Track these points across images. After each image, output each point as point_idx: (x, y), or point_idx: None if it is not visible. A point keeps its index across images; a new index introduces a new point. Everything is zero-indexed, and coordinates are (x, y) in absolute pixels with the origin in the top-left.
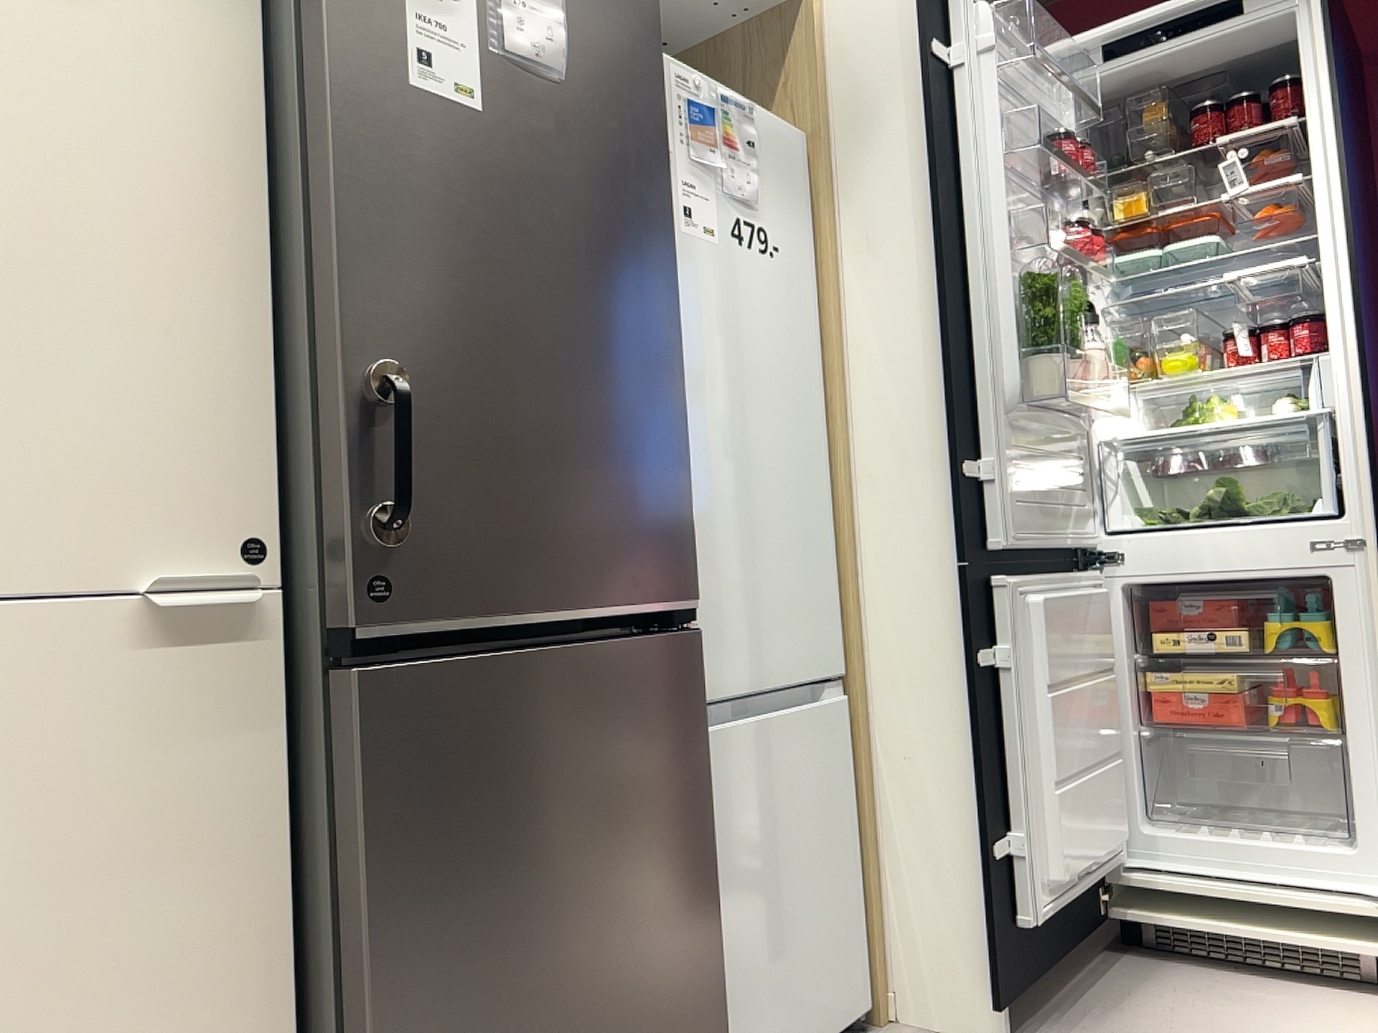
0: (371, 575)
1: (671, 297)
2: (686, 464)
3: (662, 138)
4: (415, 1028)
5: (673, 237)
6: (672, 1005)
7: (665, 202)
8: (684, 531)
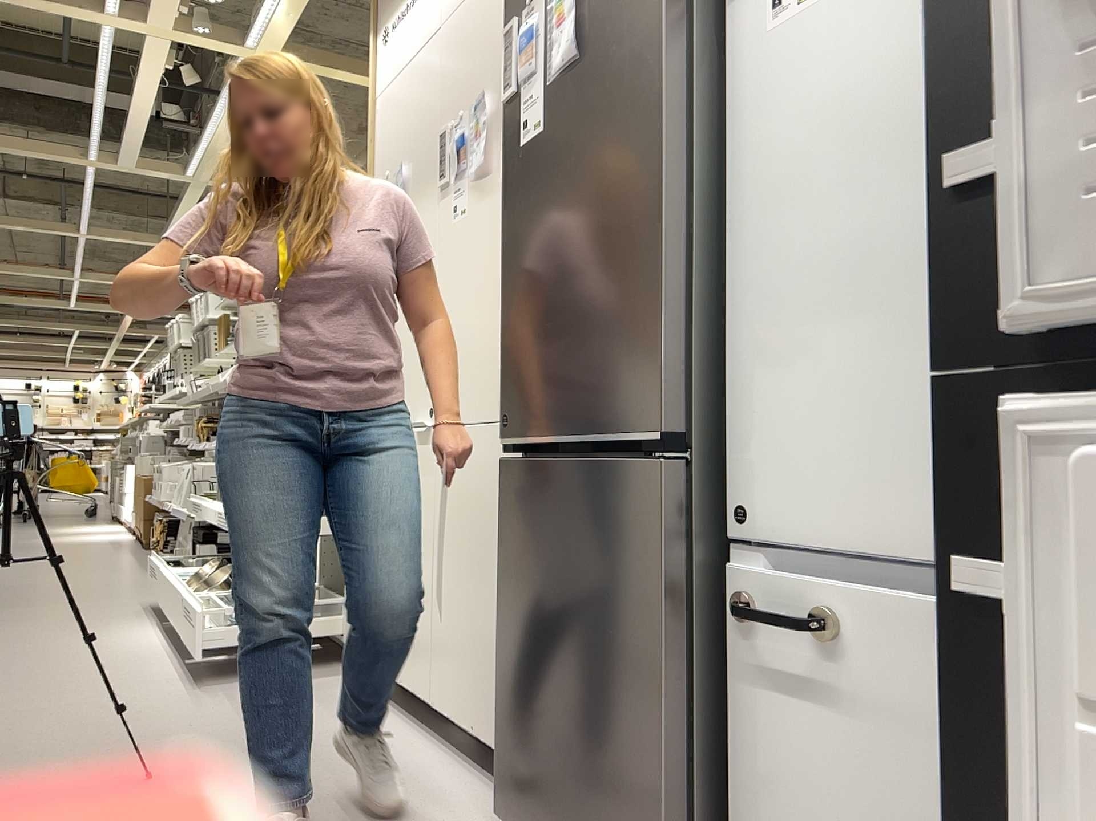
0: (505, 414)
1: (656, 158)
2: (661, 308)
3: (657, 9)
4: (508, 644)
5: (663, 95)
6: (624, 765)
7: (657, 68)
8: (654, 370)
